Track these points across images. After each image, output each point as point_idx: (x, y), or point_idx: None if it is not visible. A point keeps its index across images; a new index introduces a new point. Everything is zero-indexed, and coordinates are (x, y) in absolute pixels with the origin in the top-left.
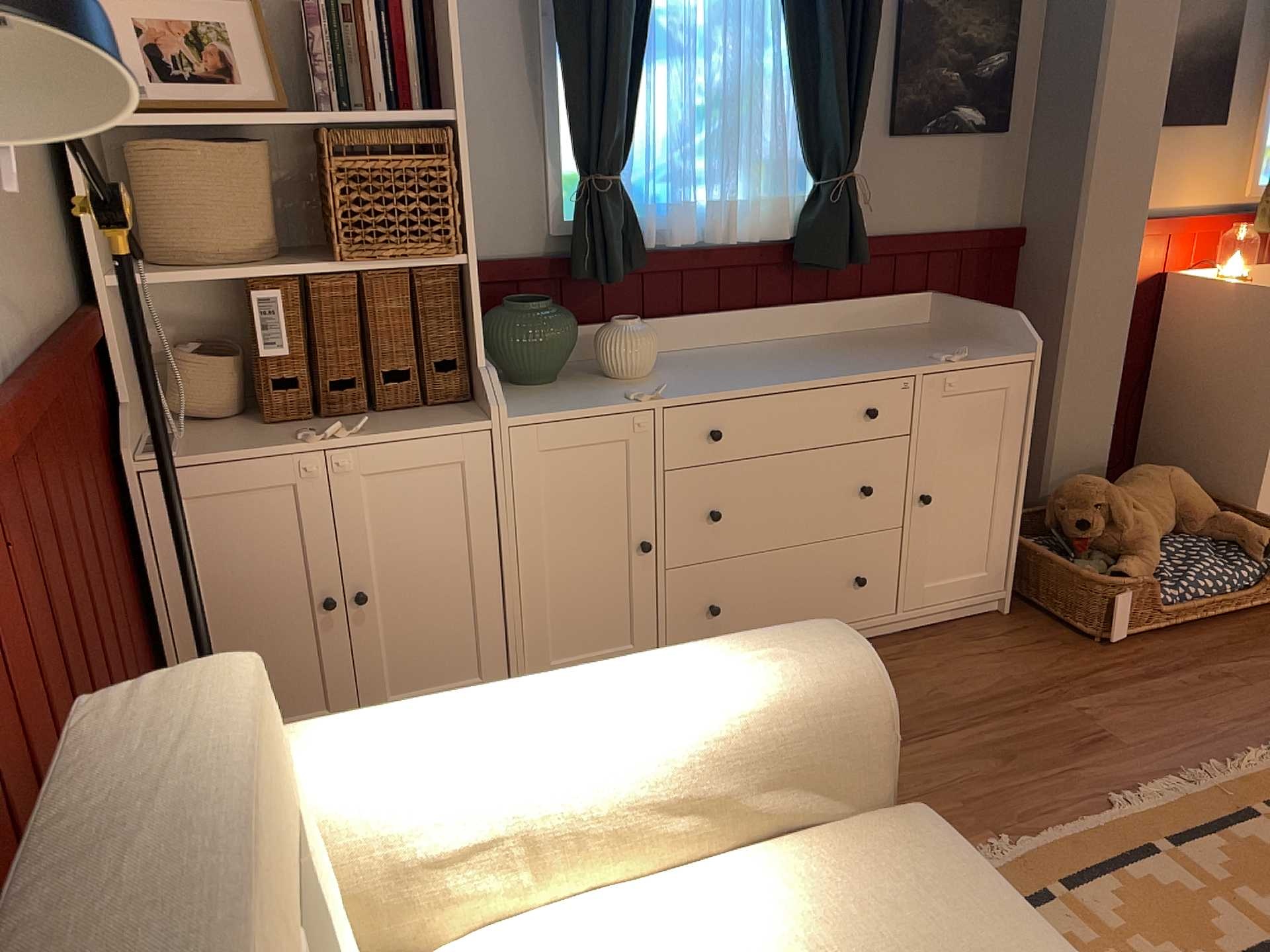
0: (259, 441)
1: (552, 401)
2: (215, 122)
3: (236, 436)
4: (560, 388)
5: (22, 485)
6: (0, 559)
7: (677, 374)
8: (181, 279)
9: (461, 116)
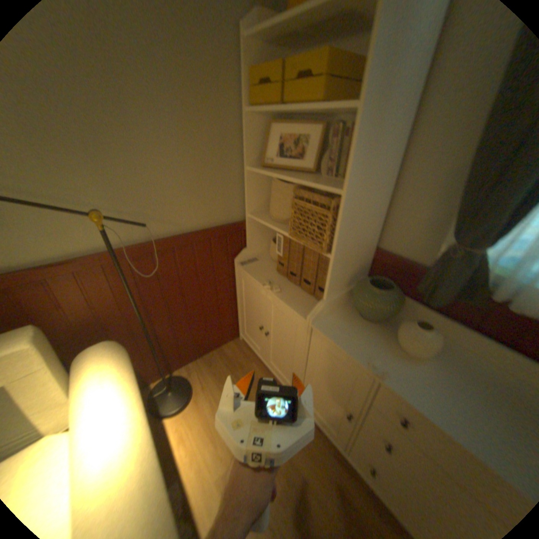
0: (264, 275)
1: (349, 332)
2: (275, 174)
3: (266, 270)
4: (371, 328)
5: (143, 266)
6: (112, 281)
7: (443, 373)
8: (262, 221)
9: (349, 192)
